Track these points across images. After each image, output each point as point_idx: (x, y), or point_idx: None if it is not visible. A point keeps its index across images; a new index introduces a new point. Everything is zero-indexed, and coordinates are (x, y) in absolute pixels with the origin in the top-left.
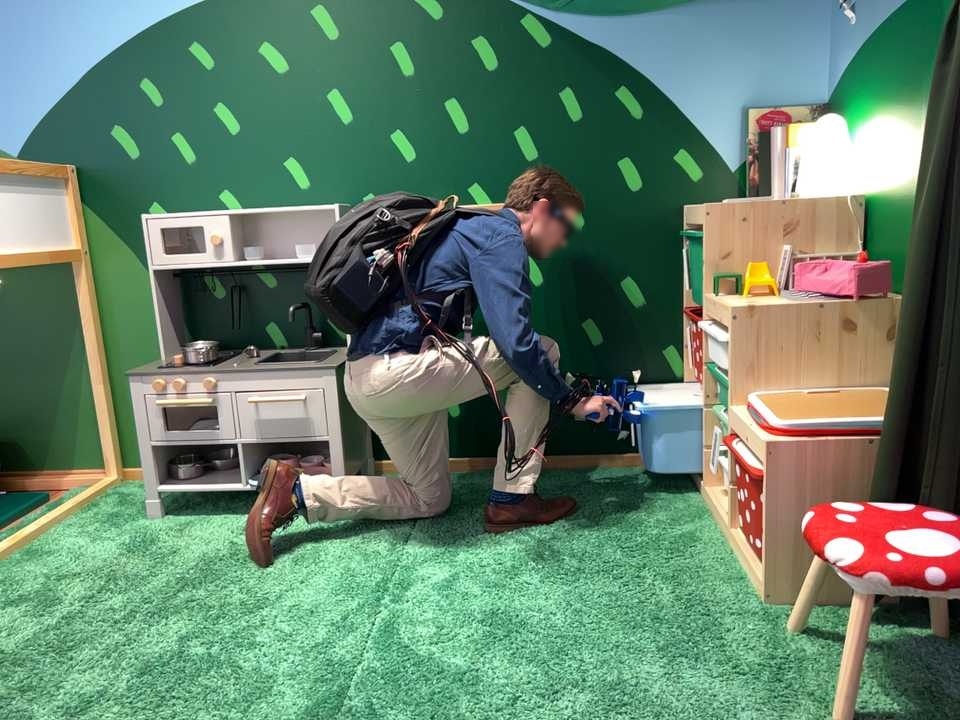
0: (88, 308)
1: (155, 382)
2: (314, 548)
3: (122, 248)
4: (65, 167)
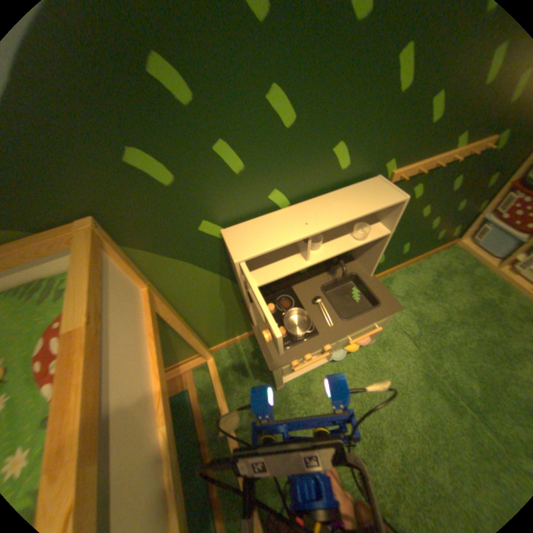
0: (170, 313)
1: (293, 363)
2: (389, 379)
3: (178, 264)
4: (90, 228)
